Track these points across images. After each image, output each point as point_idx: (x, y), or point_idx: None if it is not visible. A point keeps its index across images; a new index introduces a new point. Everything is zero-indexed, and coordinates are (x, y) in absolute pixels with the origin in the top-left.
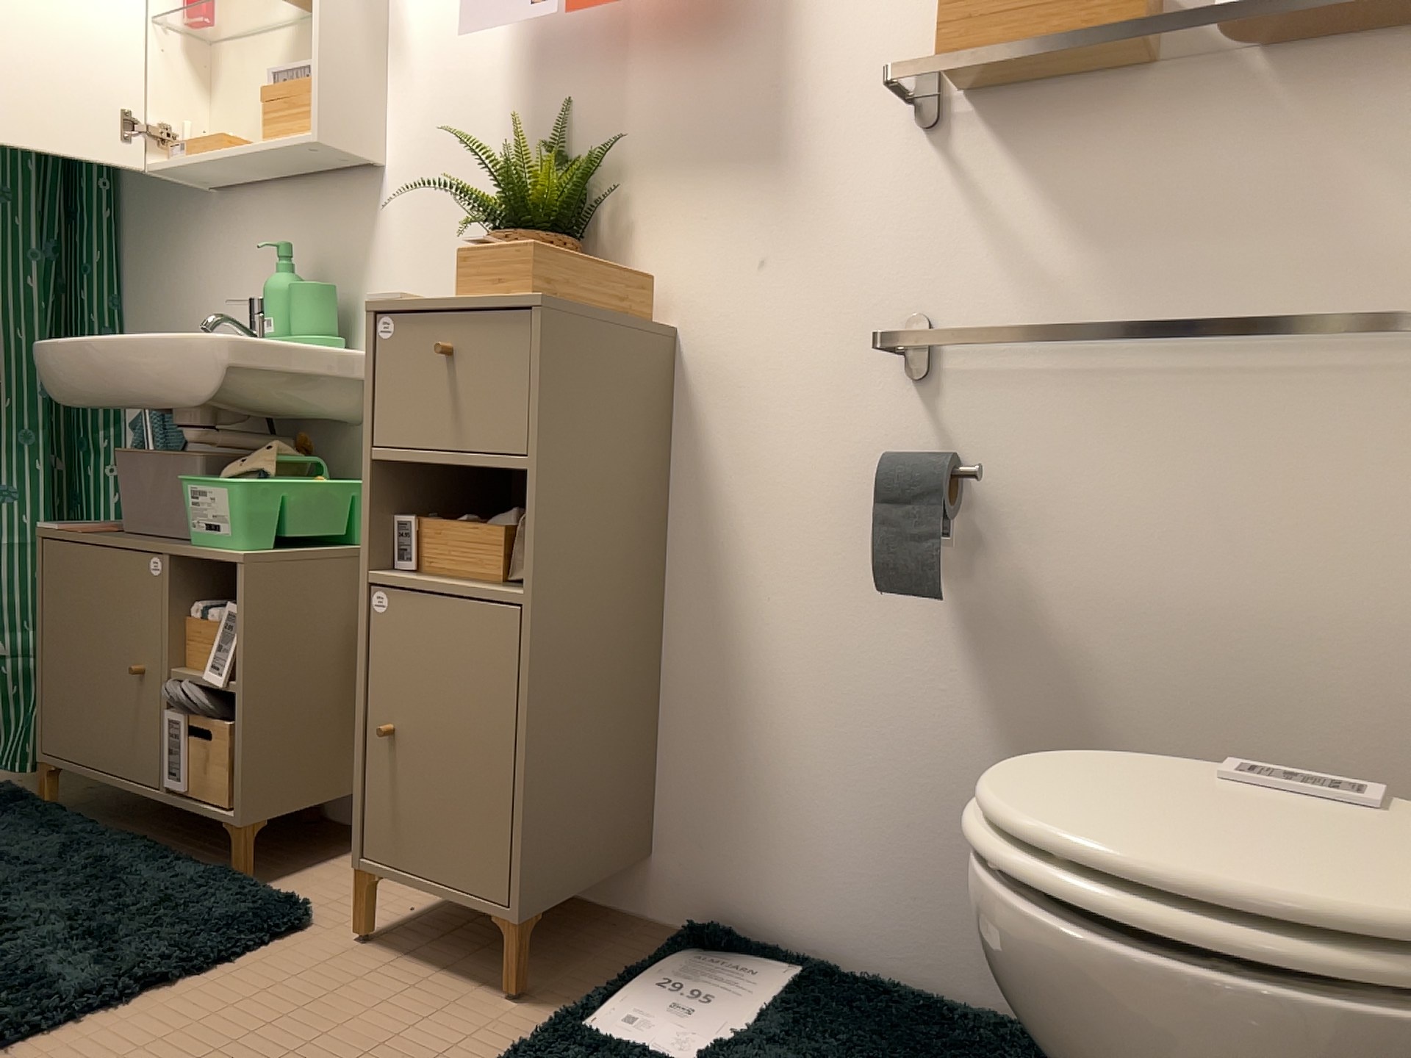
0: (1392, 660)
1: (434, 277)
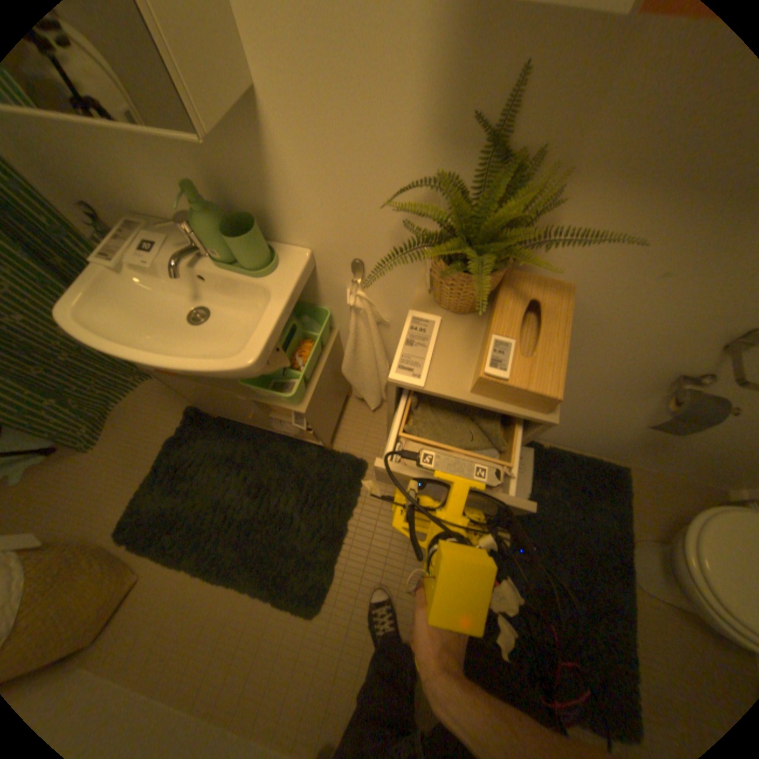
0: None
1: (336, 205)
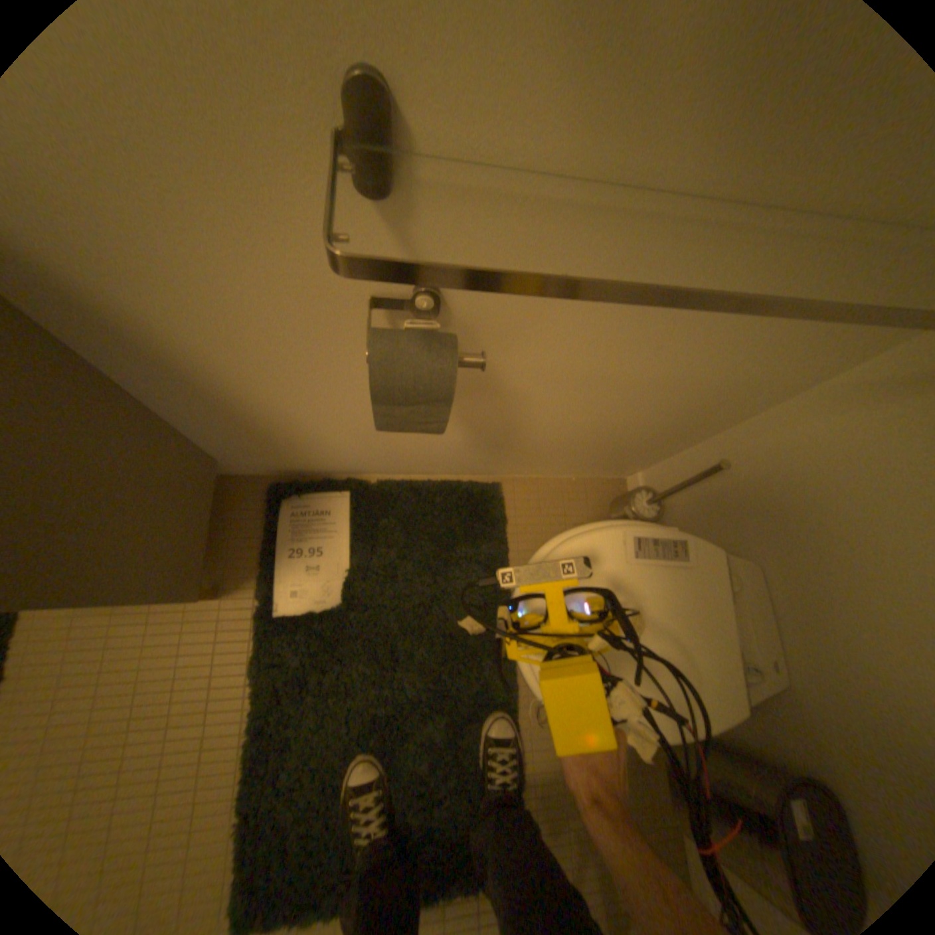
0: (709, 395)
1: None
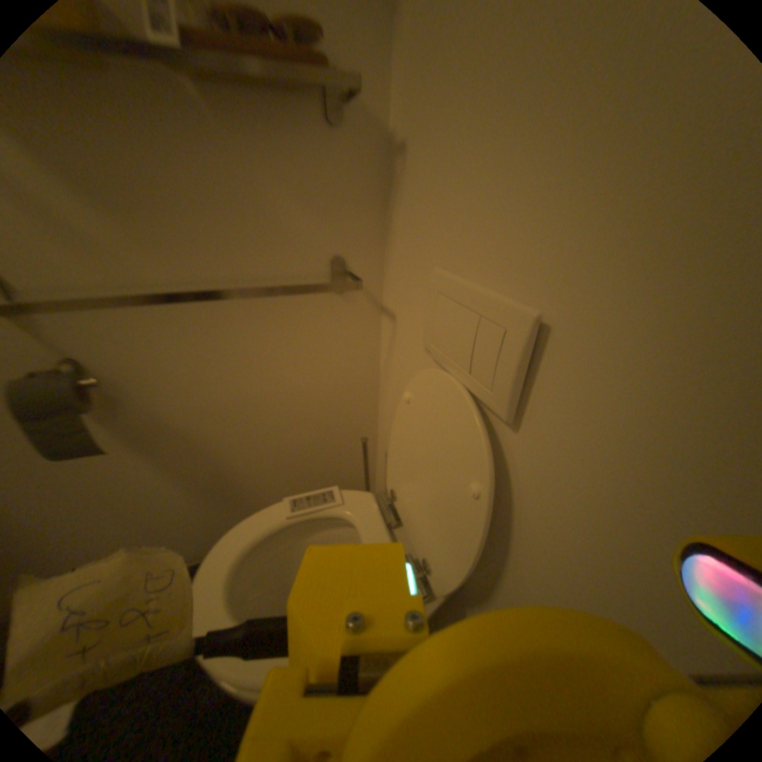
0: (329, 401)
1: None
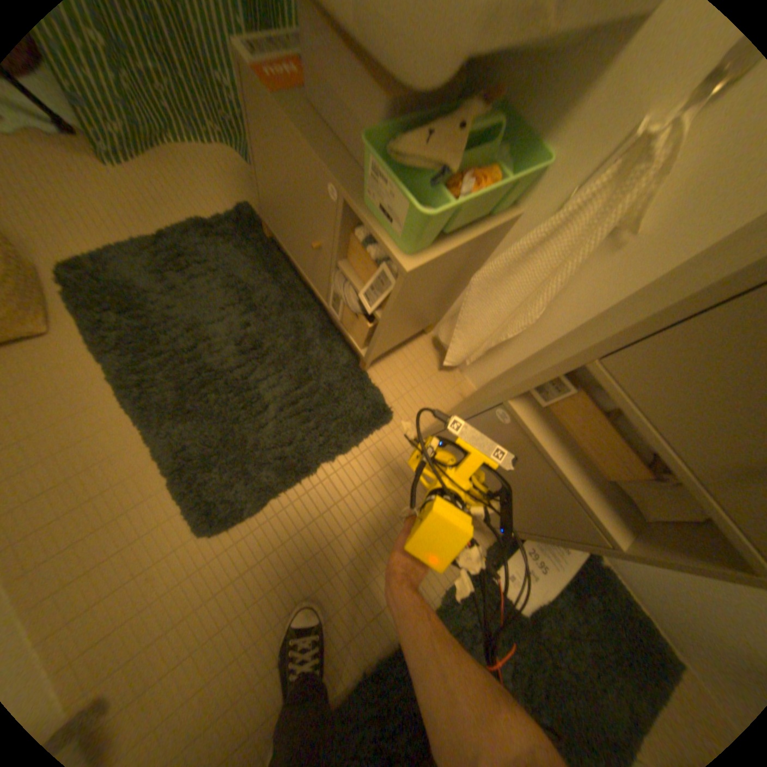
0: None
1: None
